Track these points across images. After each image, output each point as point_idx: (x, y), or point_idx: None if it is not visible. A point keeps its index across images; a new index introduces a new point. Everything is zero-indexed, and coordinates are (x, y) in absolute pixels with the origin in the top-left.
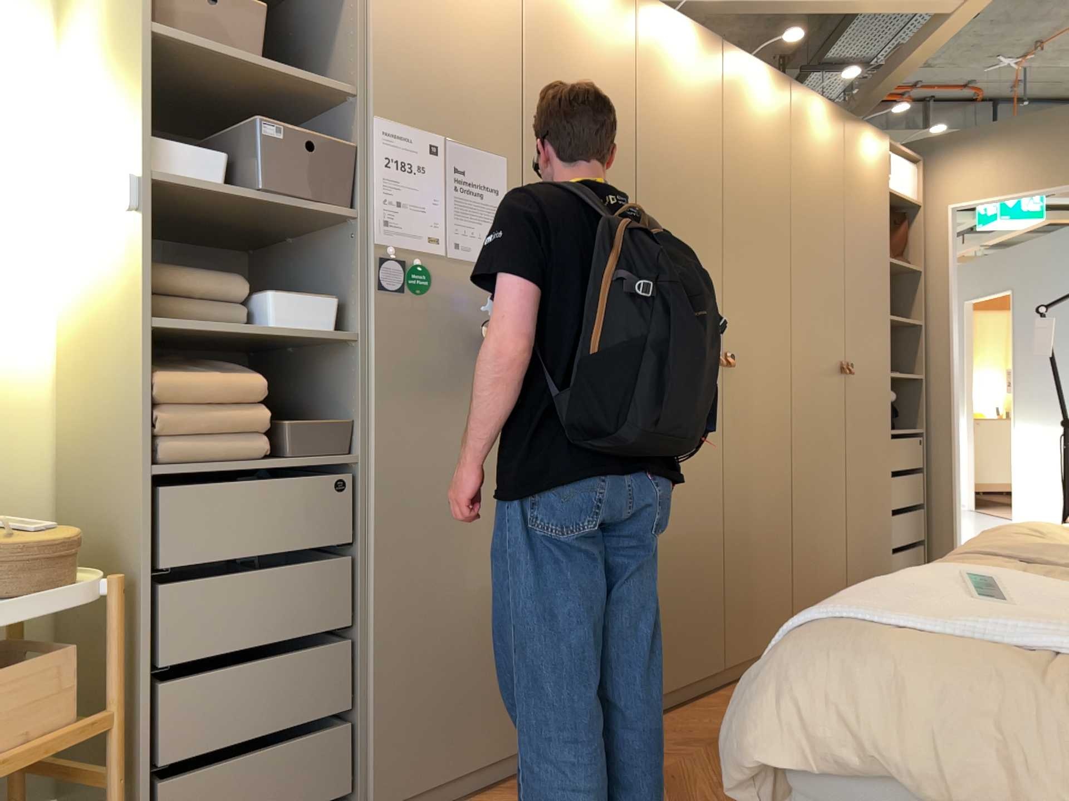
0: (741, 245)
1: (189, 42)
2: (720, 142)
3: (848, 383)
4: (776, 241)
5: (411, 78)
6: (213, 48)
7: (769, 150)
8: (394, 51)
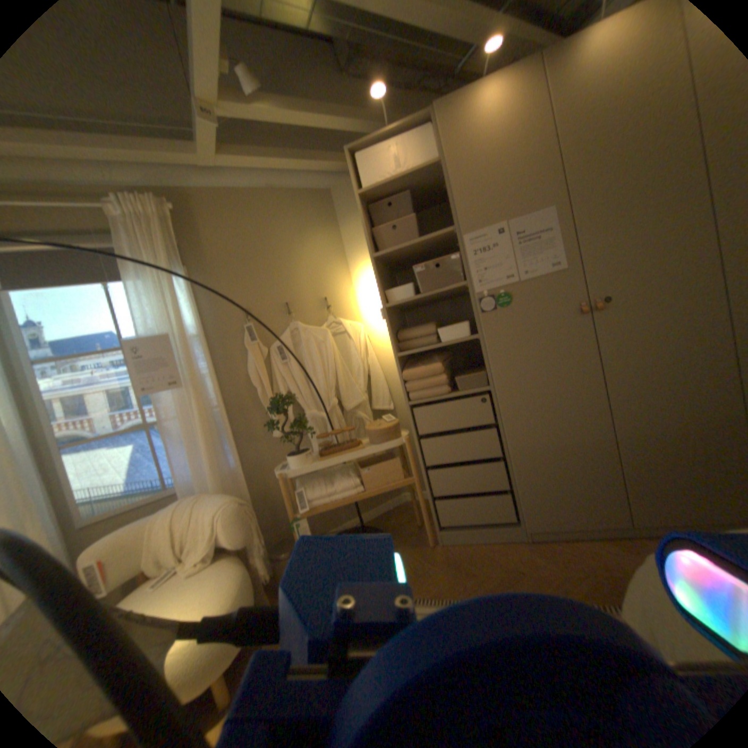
0: None
1: (390, 248)
2: None
3: None
4: None
5: (478, 203)
6: (398, 244)
7: None
8: (466, 197)
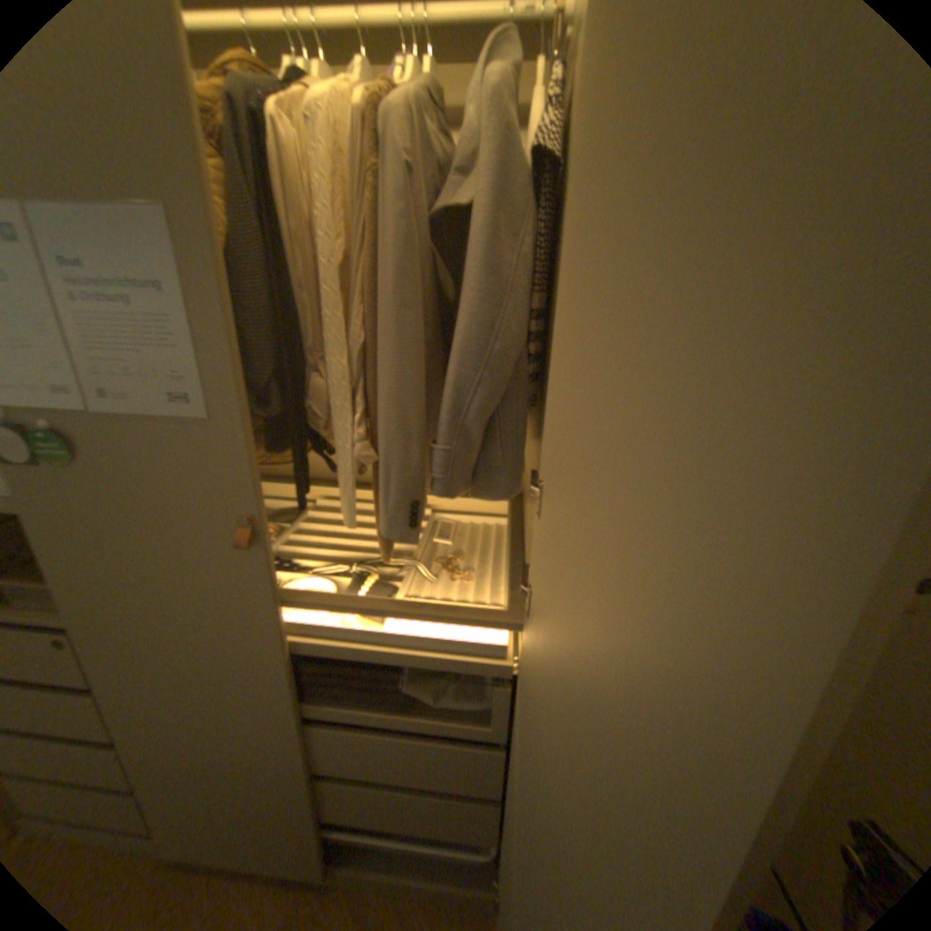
0: None
1: None
2: None
3: None
4: None
5: None
6: None
7: None
8: None
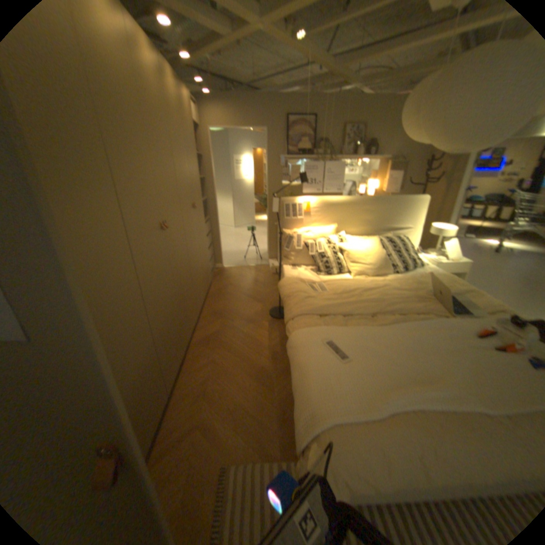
0: (155, 160)
1: None
2: (134, 92)
3: (194, 211)
4: (166, 154)
5: None
6: None
7: (155, 98)
8: None
